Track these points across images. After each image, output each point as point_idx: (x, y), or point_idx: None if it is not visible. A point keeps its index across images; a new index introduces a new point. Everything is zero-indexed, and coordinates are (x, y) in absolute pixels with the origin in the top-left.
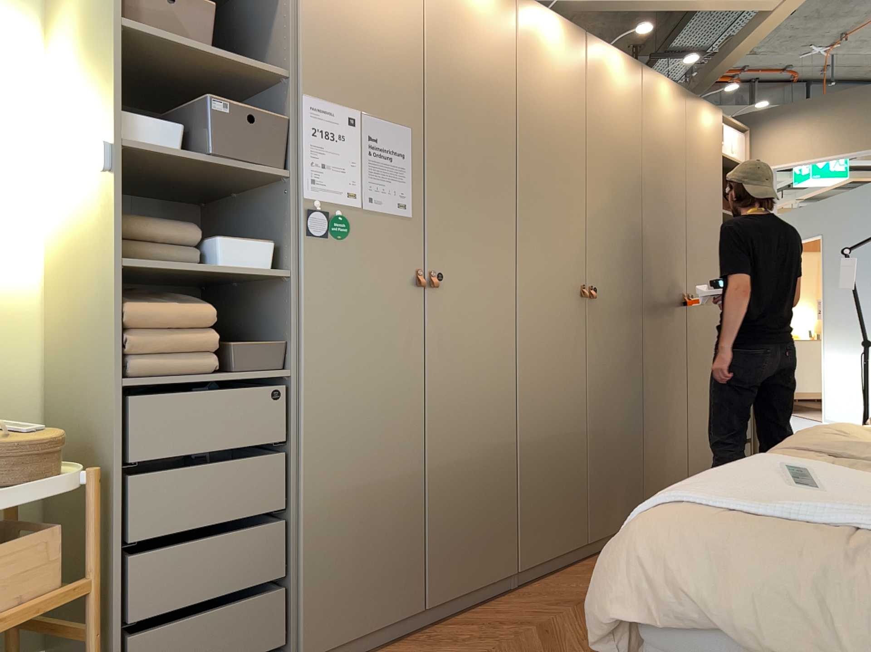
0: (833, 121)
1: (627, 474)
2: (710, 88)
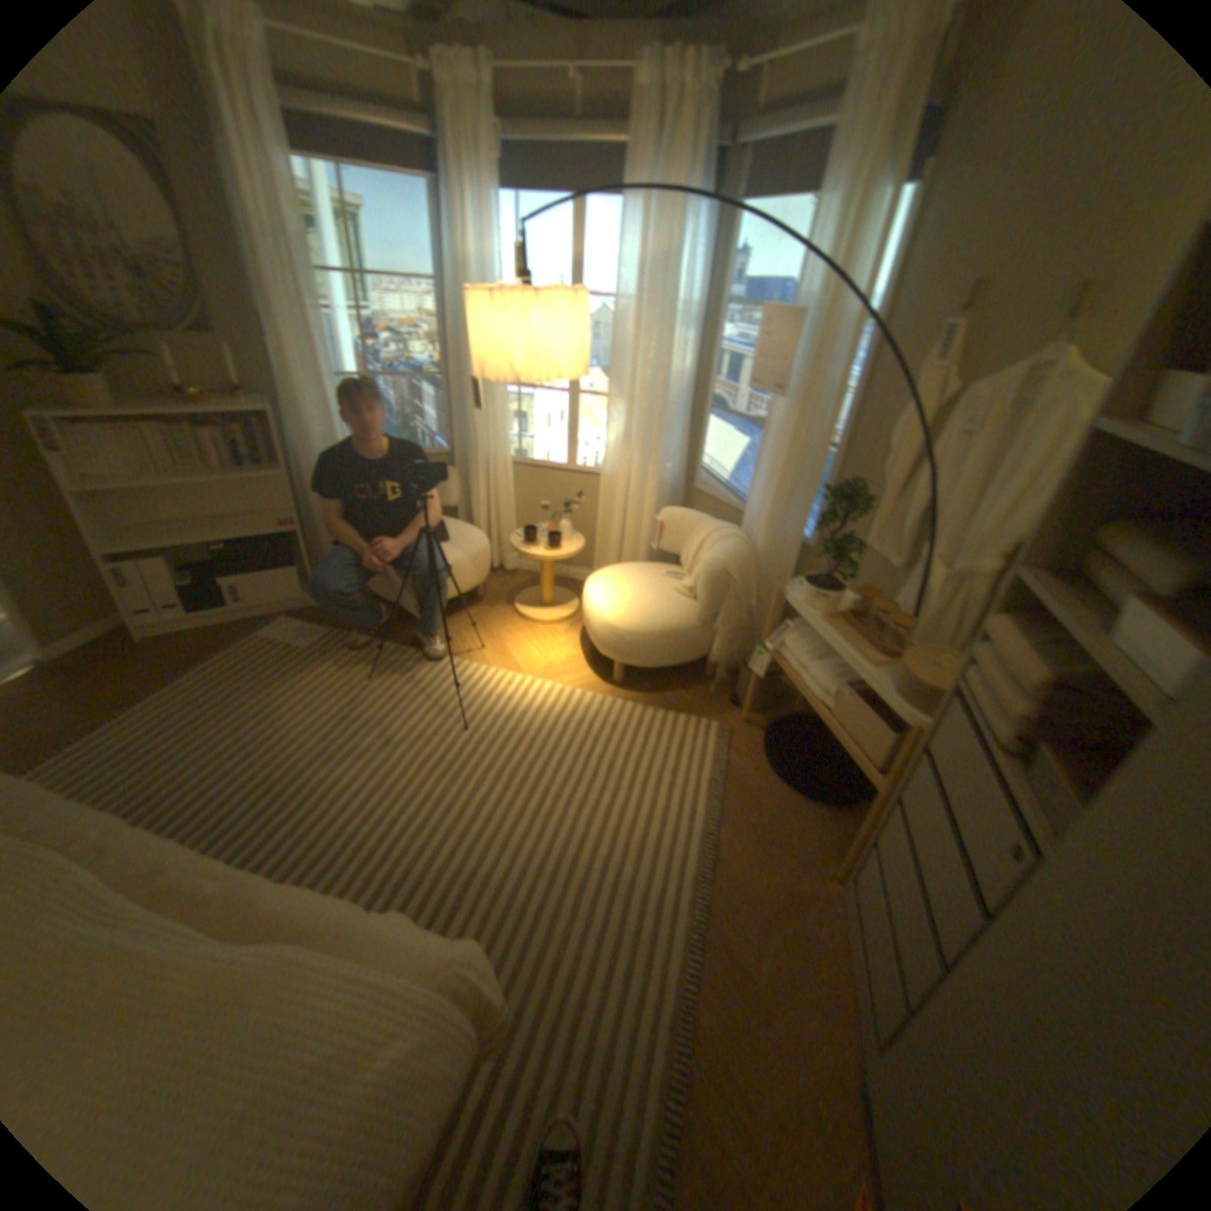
0: None
1: None
2: None
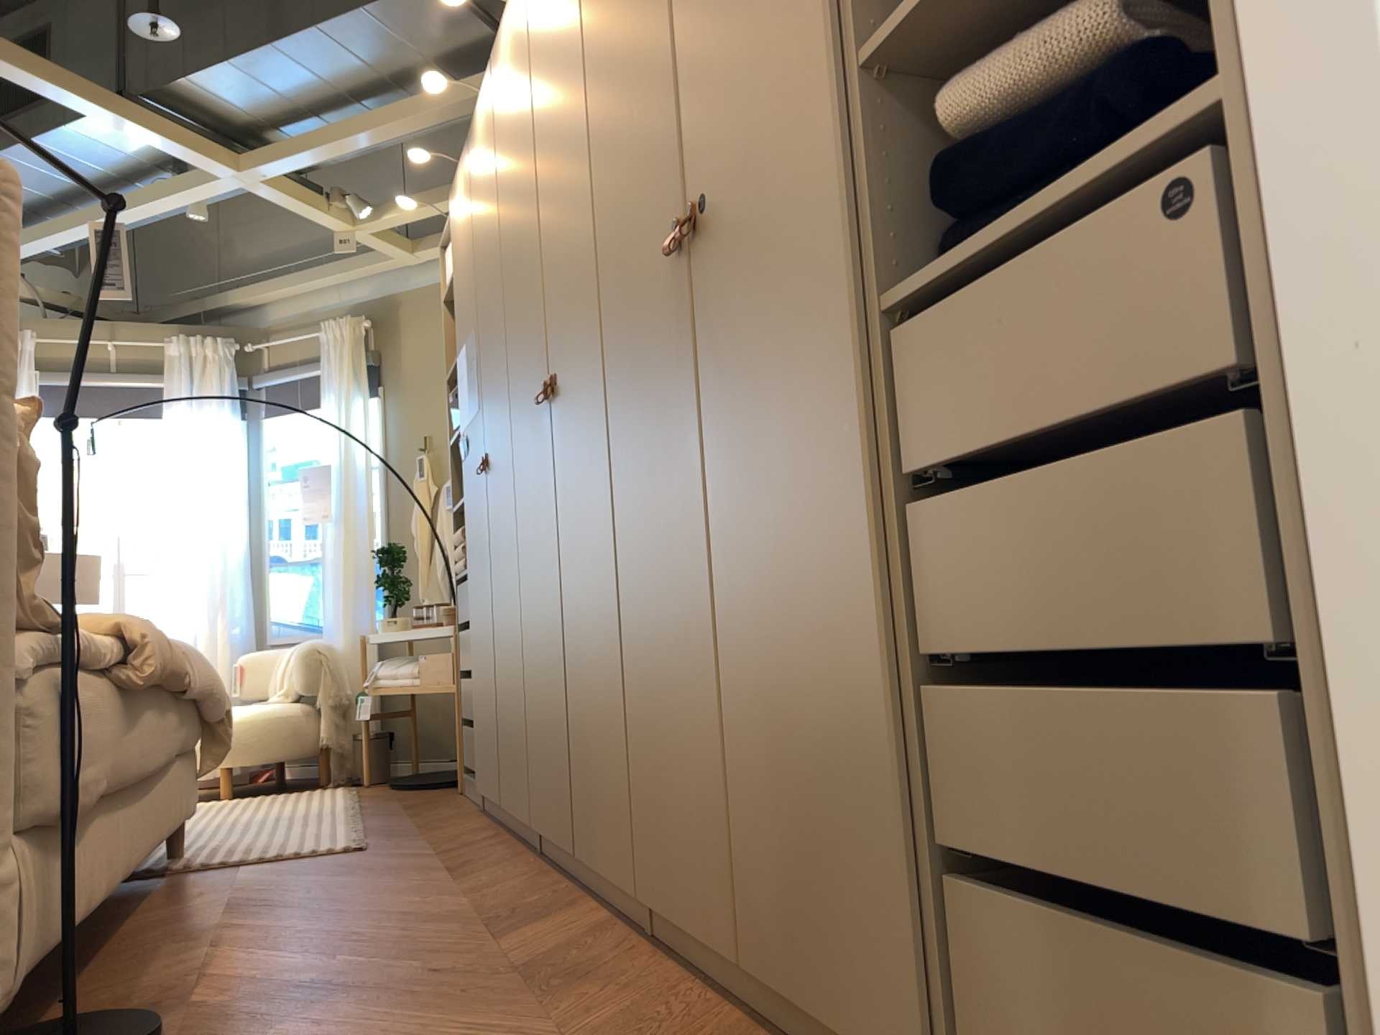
0: None
1: (607, 743)
2: None
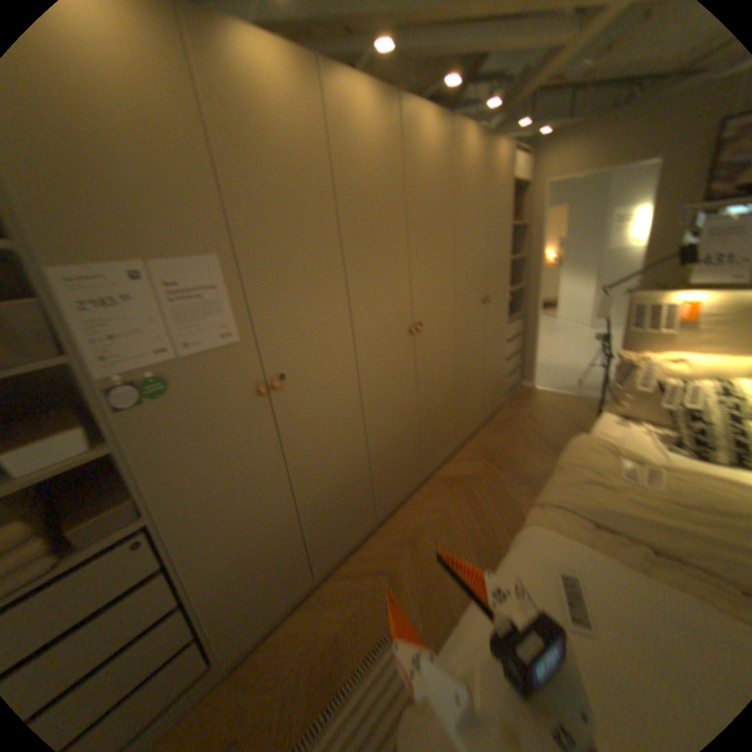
0: (596, 142)
1: (445, 431)
2: (506, 118)
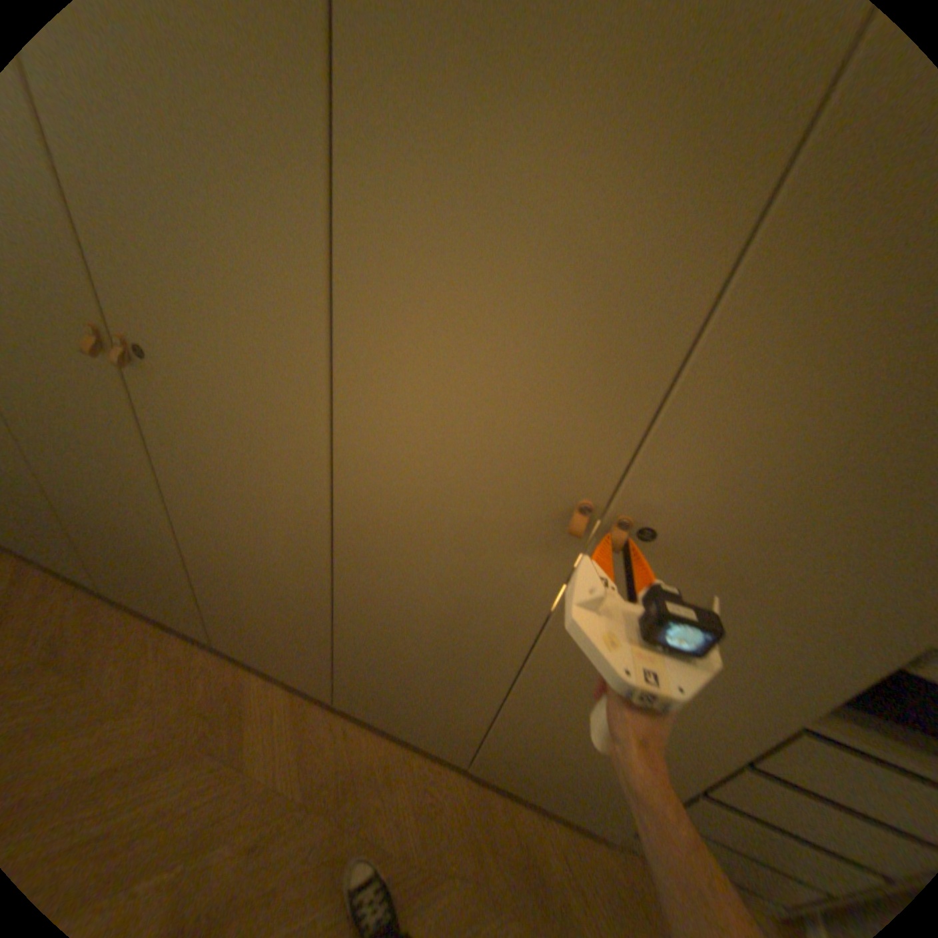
0: None
1: (280, 647)
2: None
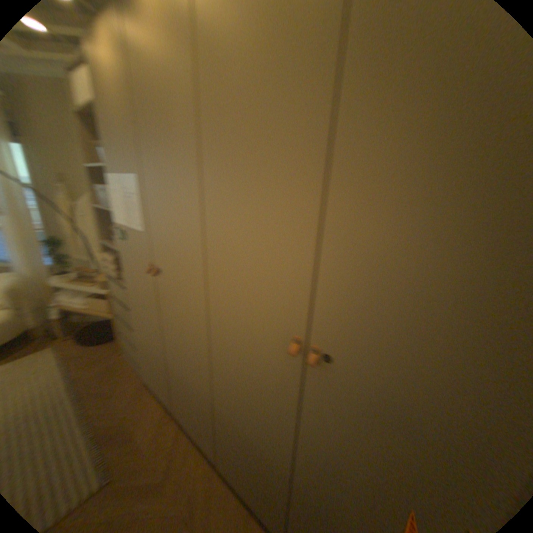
0: None
1: None
2: None
